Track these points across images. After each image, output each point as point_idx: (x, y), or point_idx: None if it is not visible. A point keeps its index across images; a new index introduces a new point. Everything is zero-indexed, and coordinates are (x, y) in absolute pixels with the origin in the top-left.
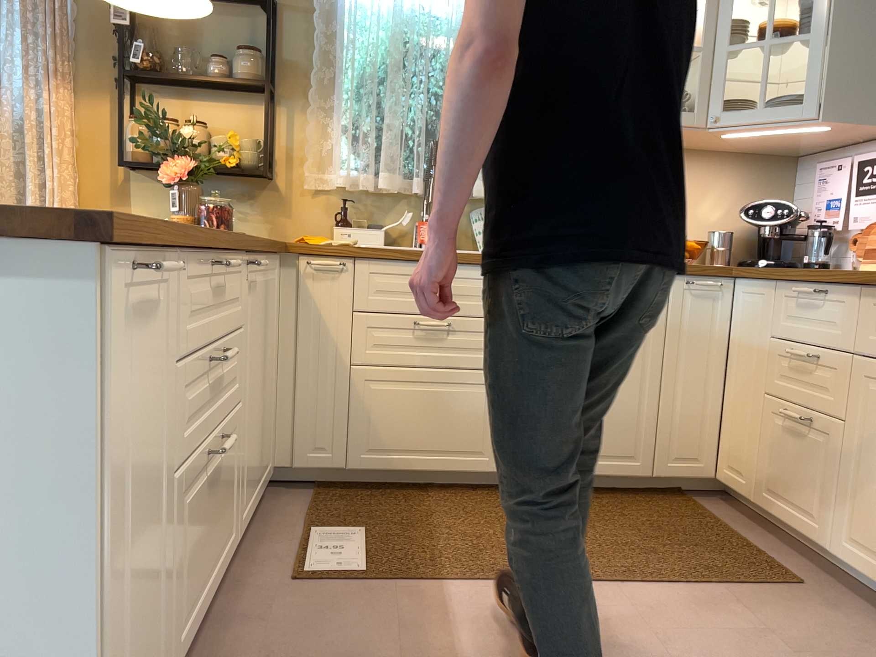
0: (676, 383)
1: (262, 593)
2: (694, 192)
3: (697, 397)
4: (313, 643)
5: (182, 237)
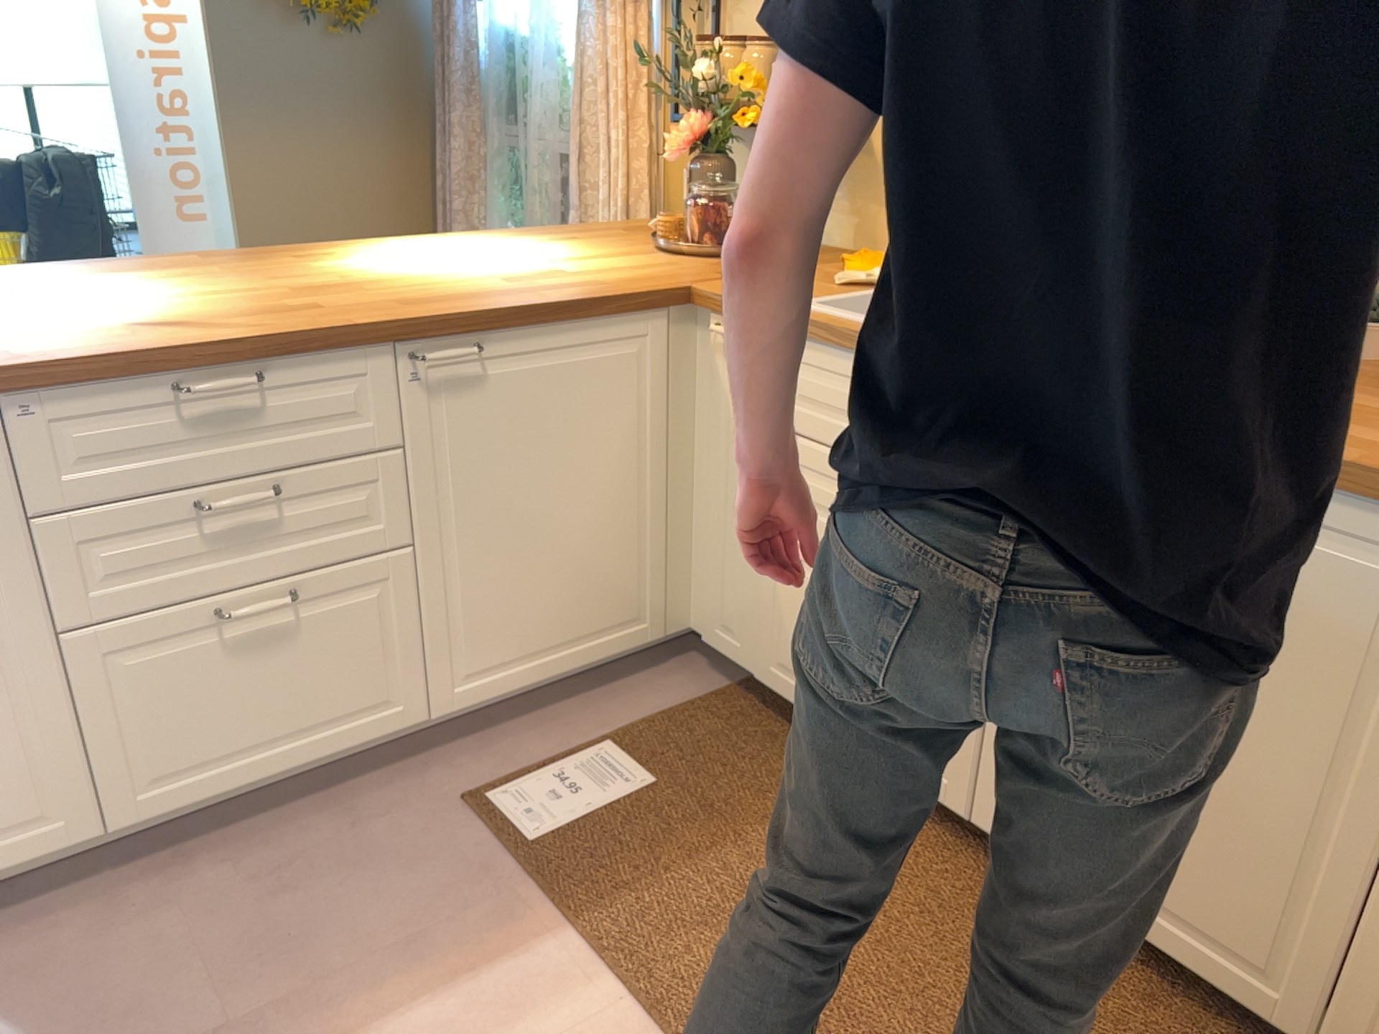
0: None
1: (420, 792)
2: None
3: None
4: (340, 884)
5: (35, 371)
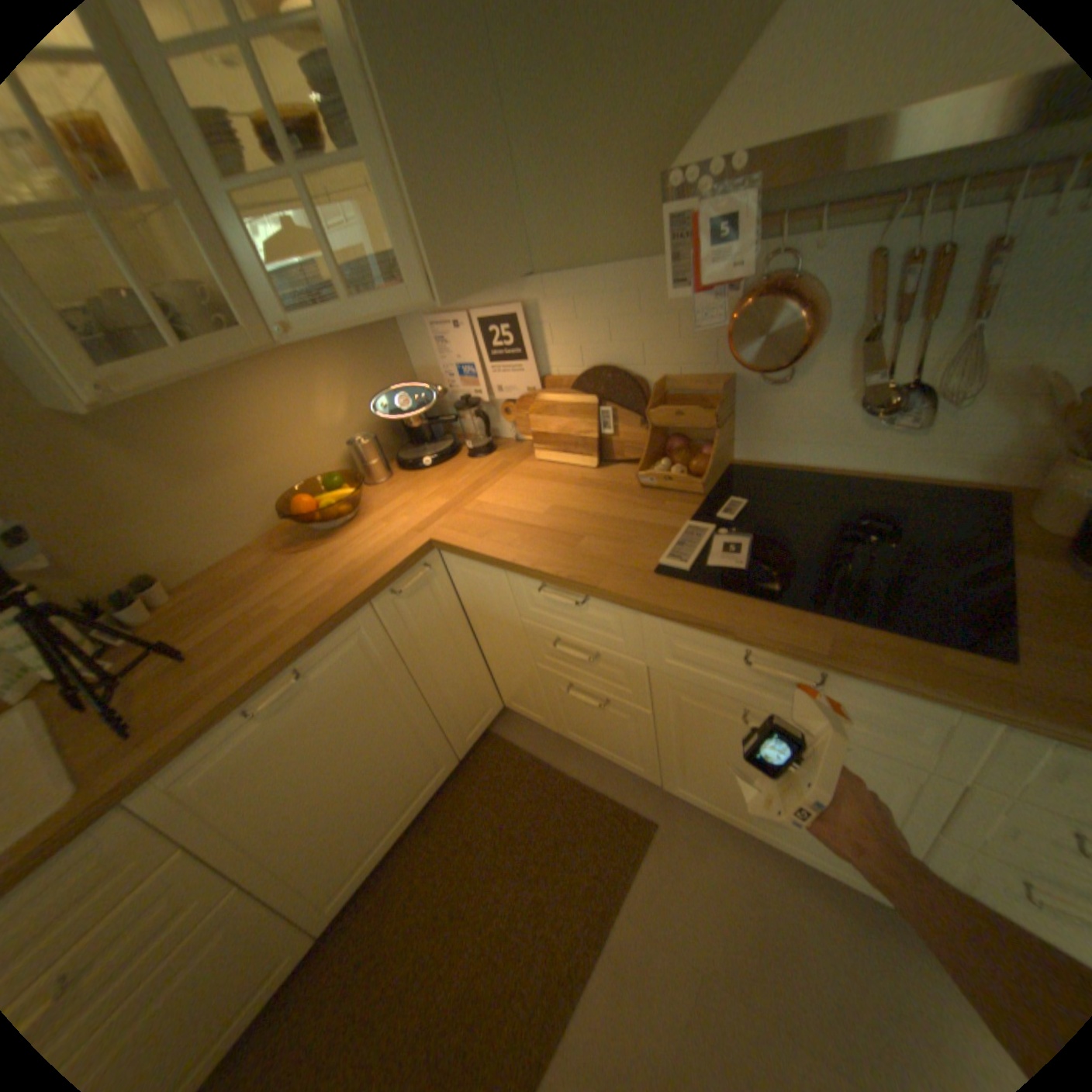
0: (436, 684)
1: None
2: (297, 401)
3: (460, 674)
4: None
5: None
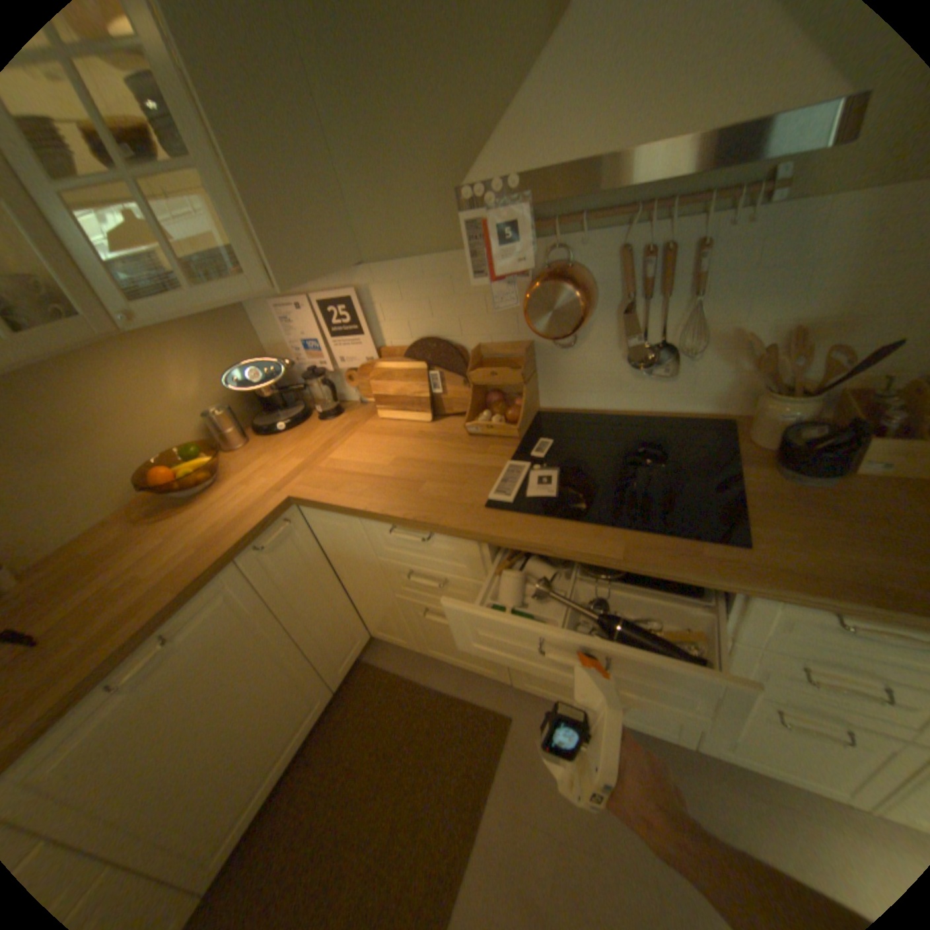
0: (304, 626)
1: None
2: (148, 379)
3: (327, 613)
4: None
5: None
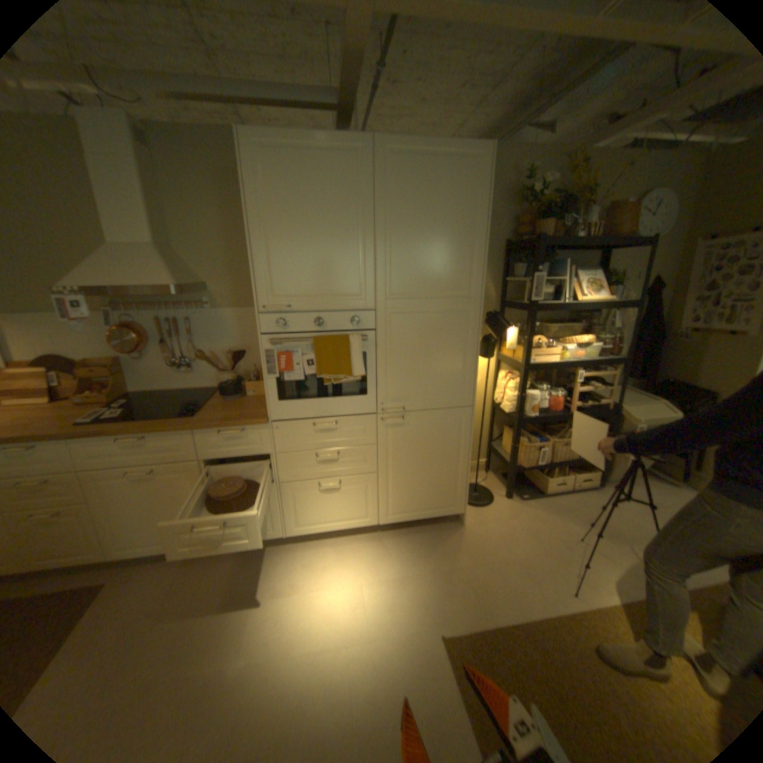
0: None
1: None
2: None
3: None
4: None
5: None
